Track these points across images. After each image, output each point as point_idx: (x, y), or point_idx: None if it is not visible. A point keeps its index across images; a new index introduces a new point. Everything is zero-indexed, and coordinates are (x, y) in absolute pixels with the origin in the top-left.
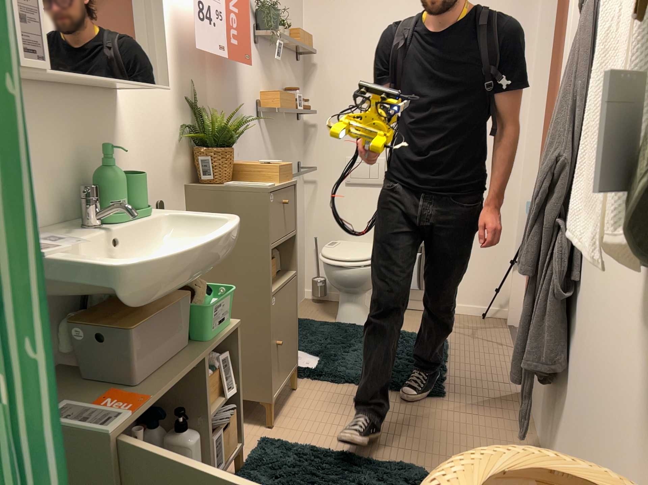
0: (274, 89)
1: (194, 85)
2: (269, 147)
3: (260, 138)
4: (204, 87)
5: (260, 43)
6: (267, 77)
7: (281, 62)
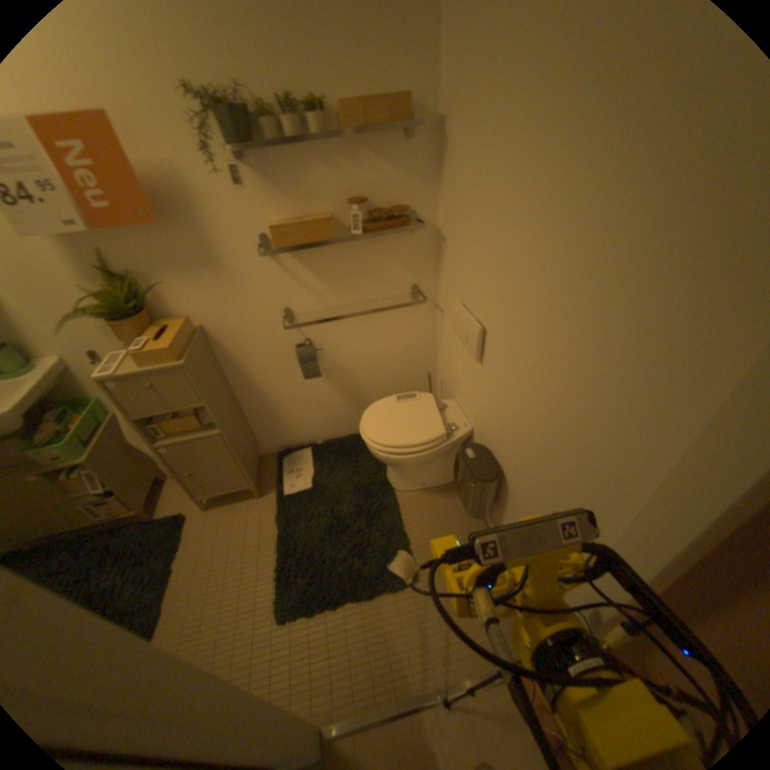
0: (314, 205)
1: (96, 251)
2: (305, 282)
3: (278, 275)
4: (118, 248)
5: (251, 150)
6: (283, 194)
7: (335, 156)
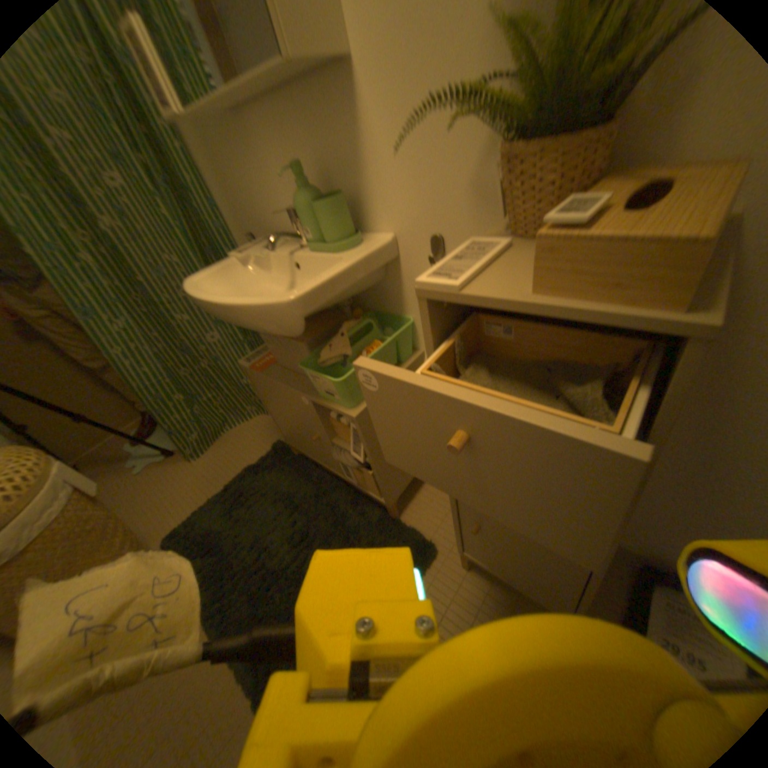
0: None
1: None
2: None
3: None
4: None
5: None
6: None
7: None
